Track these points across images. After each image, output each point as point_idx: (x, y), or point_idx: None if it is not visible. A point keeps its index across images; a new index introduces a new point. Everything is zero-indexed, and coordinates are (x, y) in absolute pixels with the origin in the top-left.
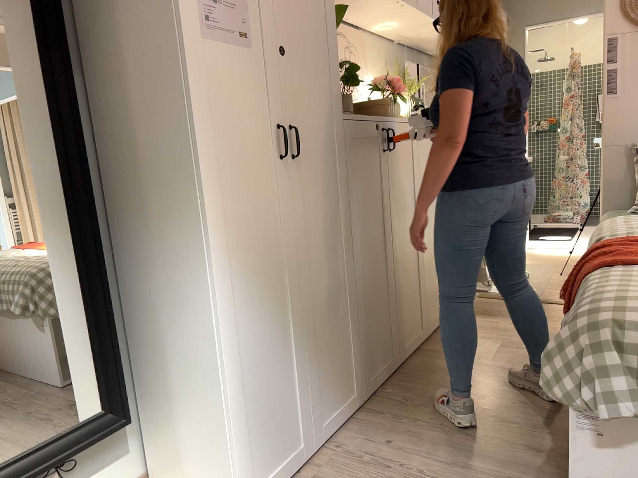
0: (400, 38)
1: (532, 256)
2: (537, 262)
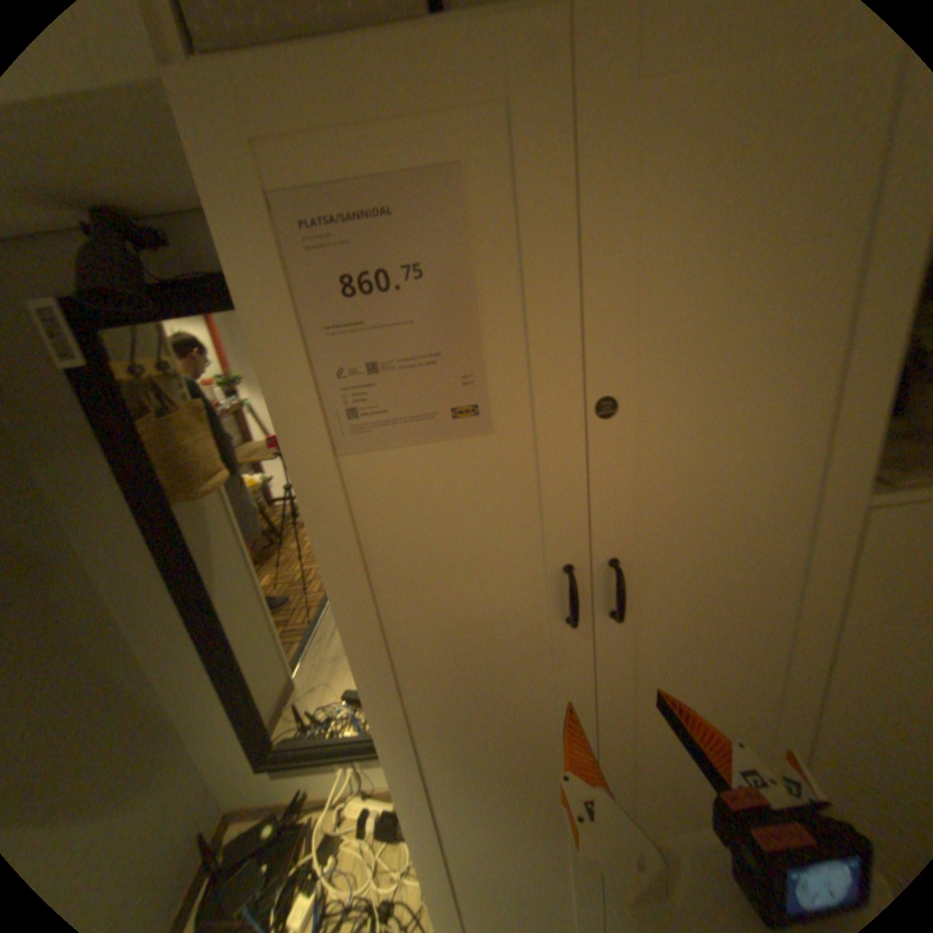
0: None
1: None
2: None
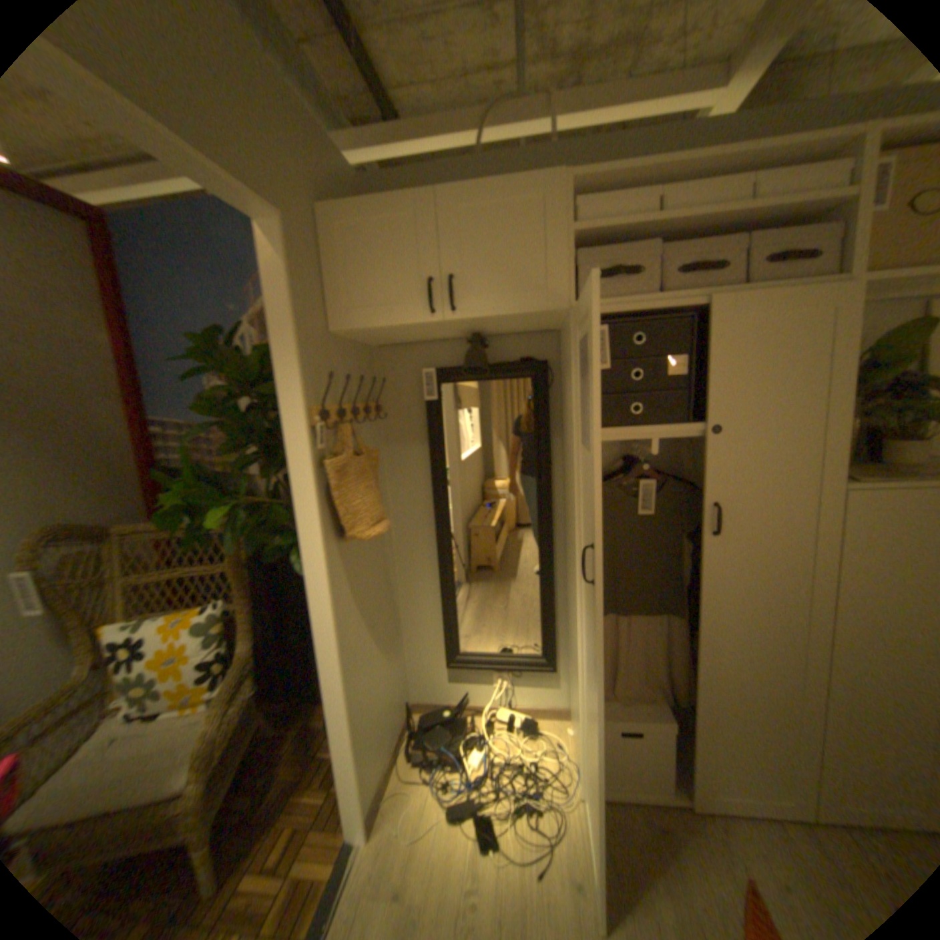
0: None
1: None
2: None
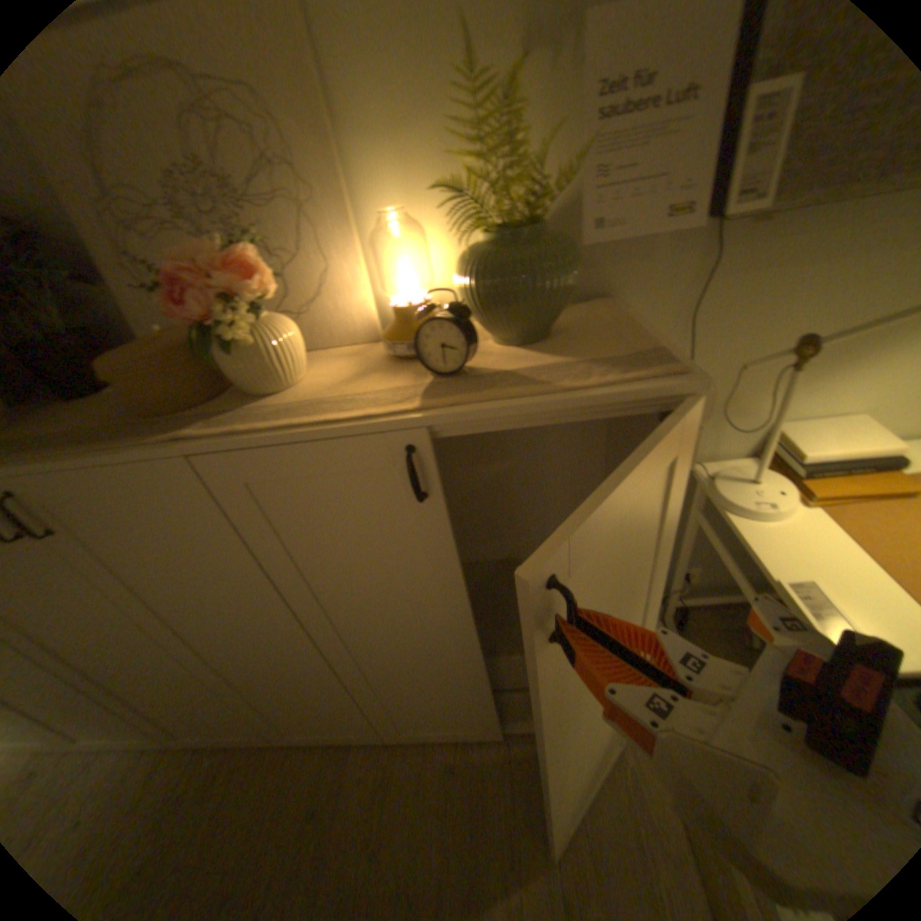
0: None
1: None
2: None
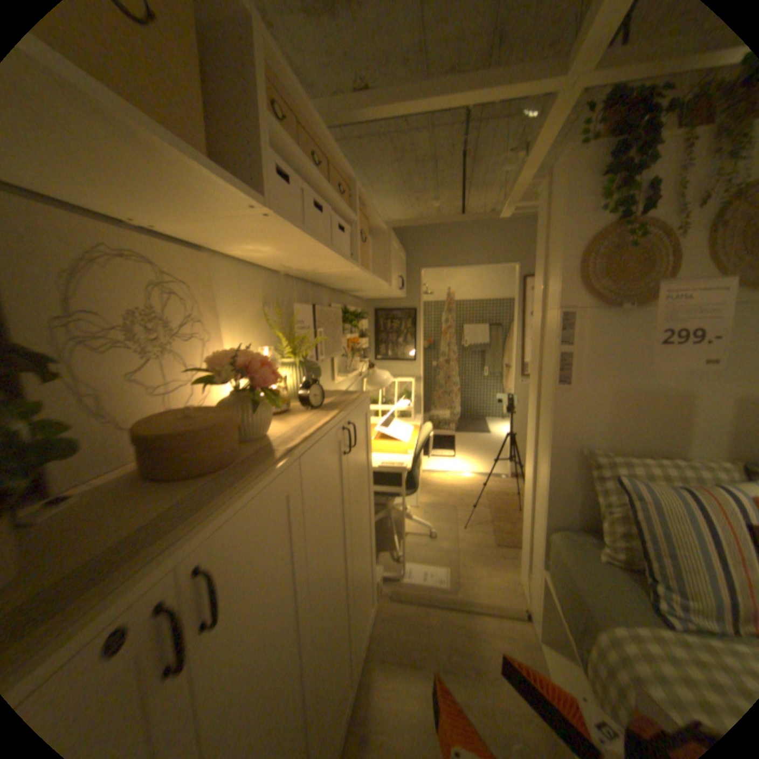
0: (292, 269)
1: (432, 489)
2: (438, 501)
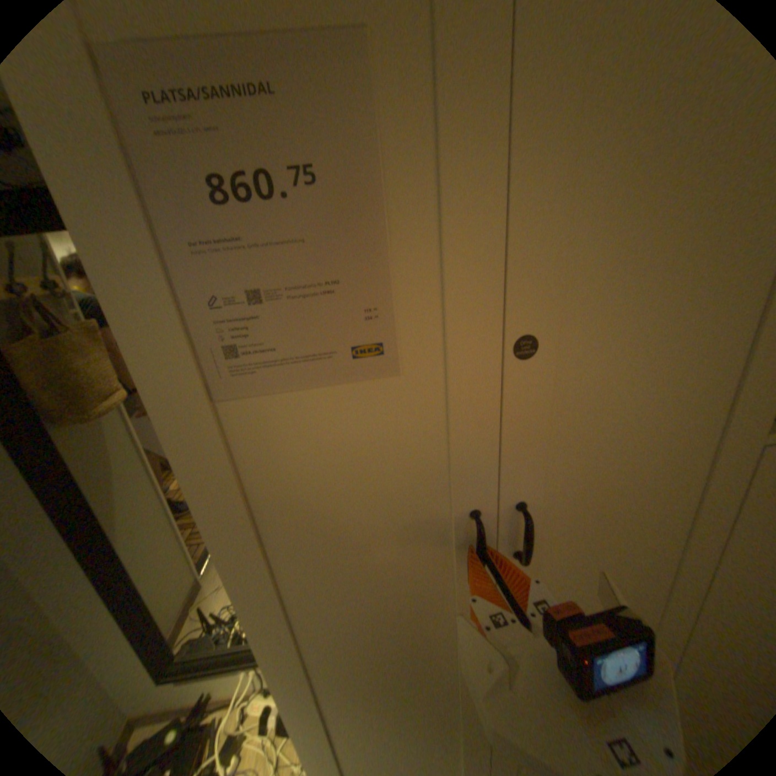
0: None
1: None
2: None
